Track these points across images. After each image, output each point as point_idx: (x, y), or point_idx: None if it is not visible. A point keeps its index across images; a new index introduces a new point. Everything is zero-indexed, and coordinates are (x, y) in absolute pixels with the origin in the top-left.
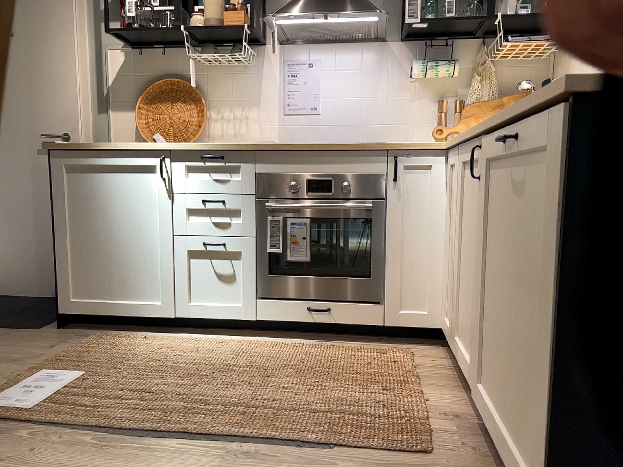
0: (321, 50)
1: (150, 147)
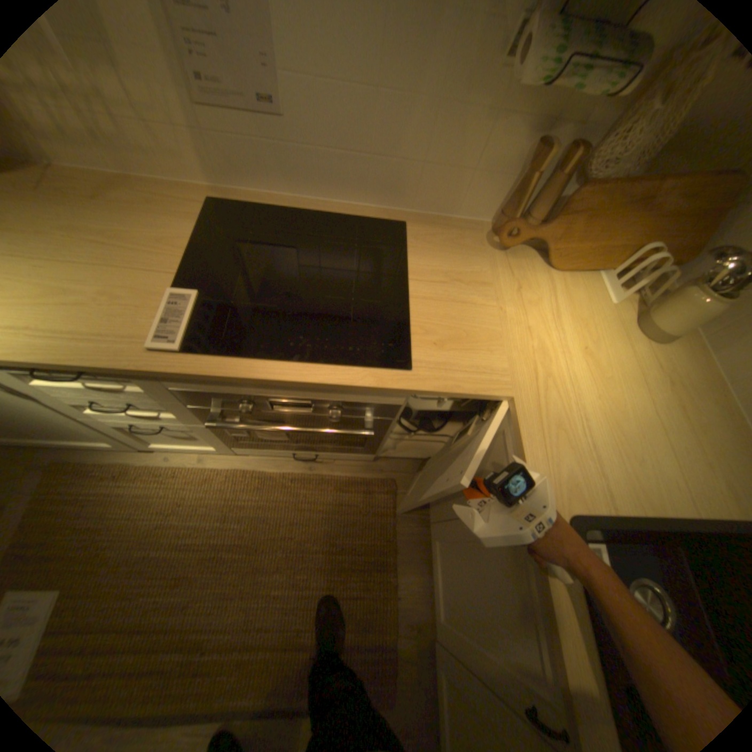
0: None
1: None
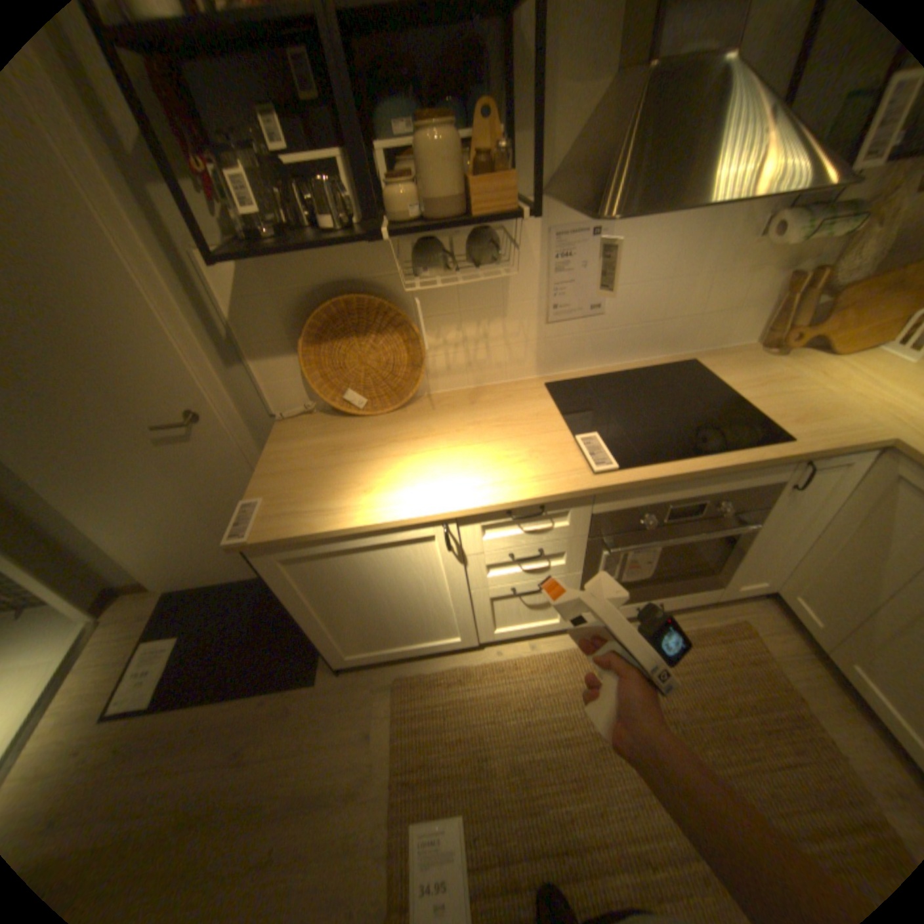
0: None
1: (424, 518)
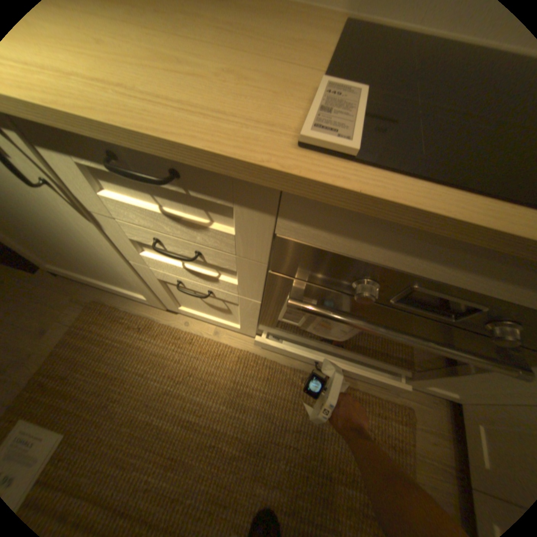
0: None
1: None
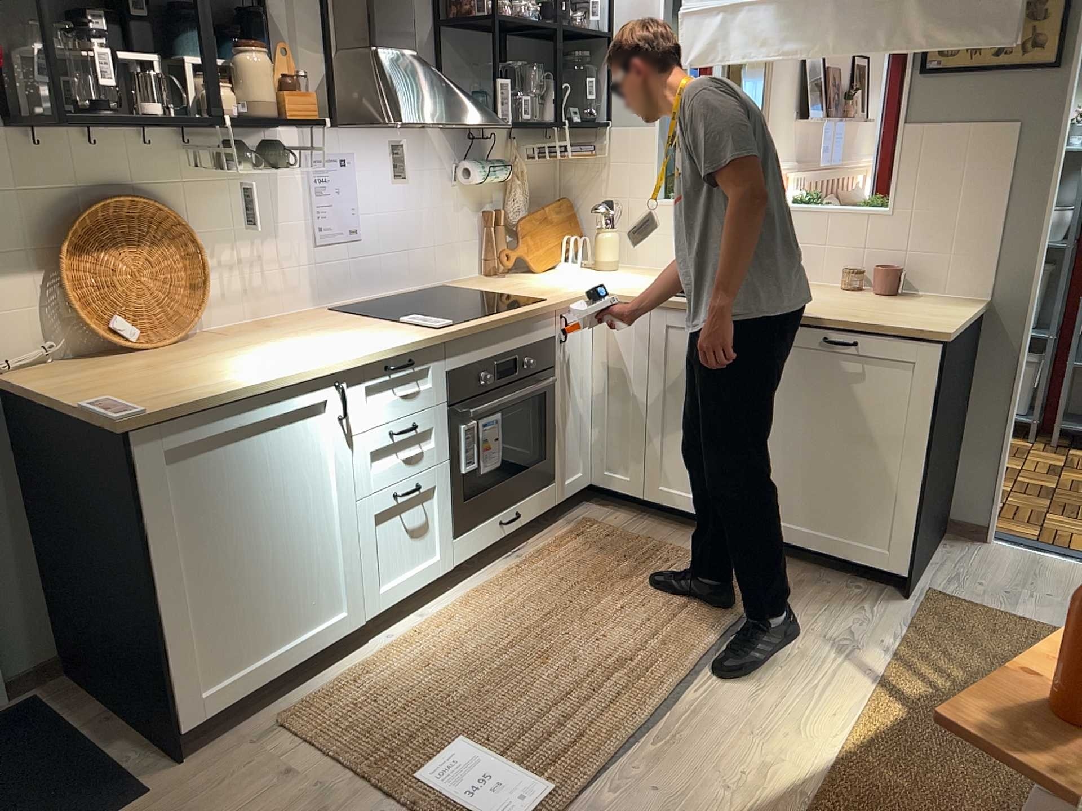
0: (355, 139)
1: (321, 373)
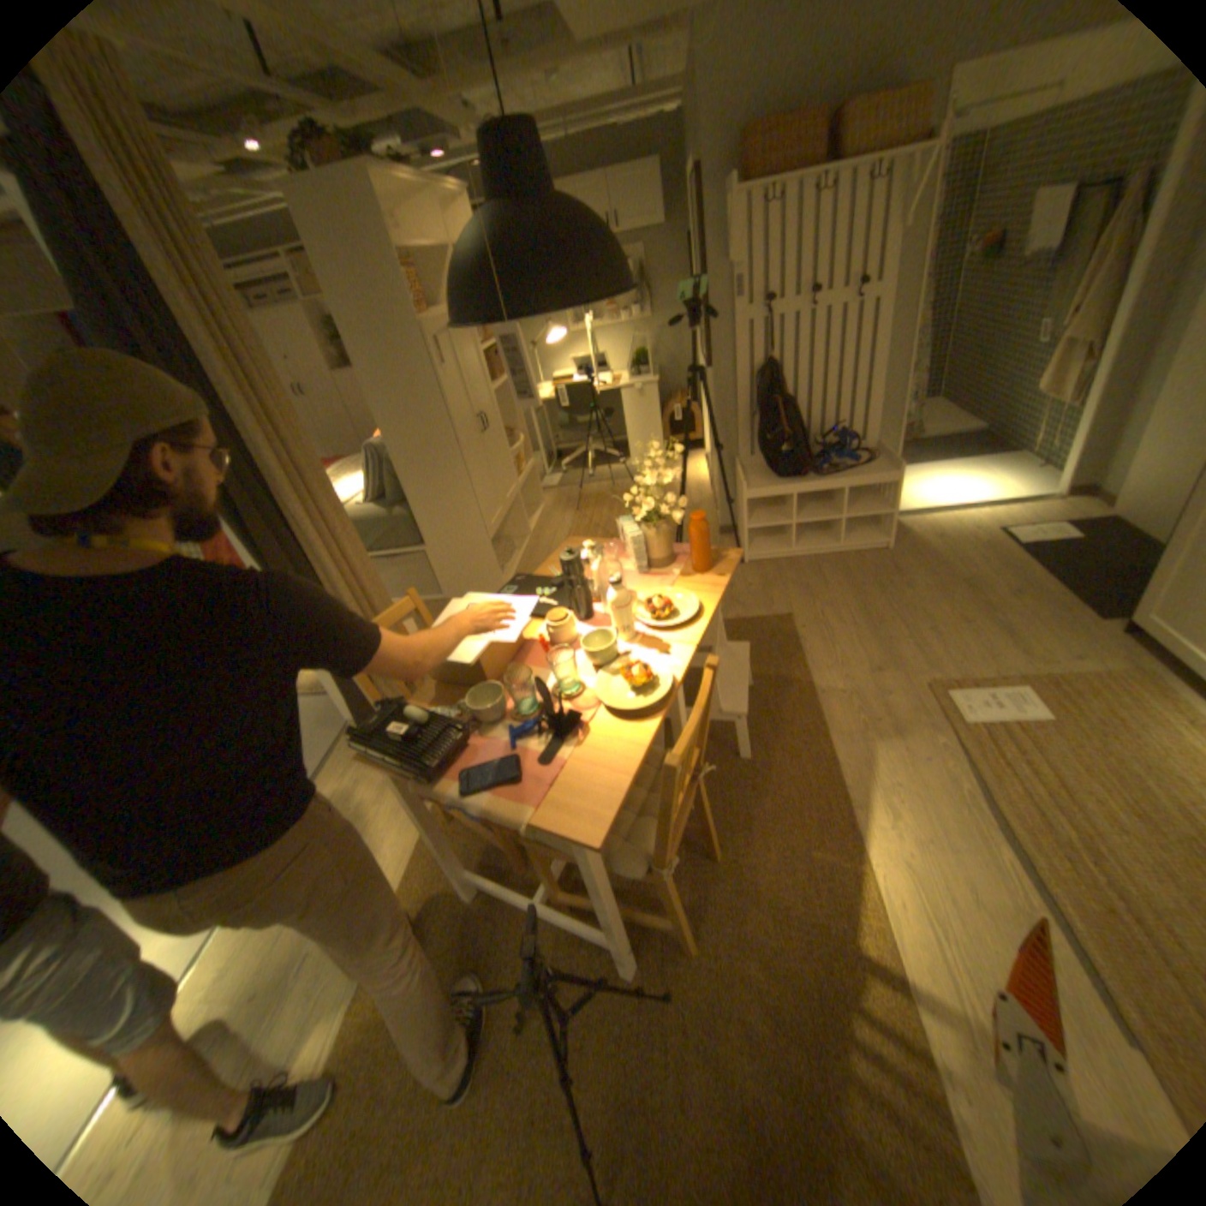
0: None
1: None
